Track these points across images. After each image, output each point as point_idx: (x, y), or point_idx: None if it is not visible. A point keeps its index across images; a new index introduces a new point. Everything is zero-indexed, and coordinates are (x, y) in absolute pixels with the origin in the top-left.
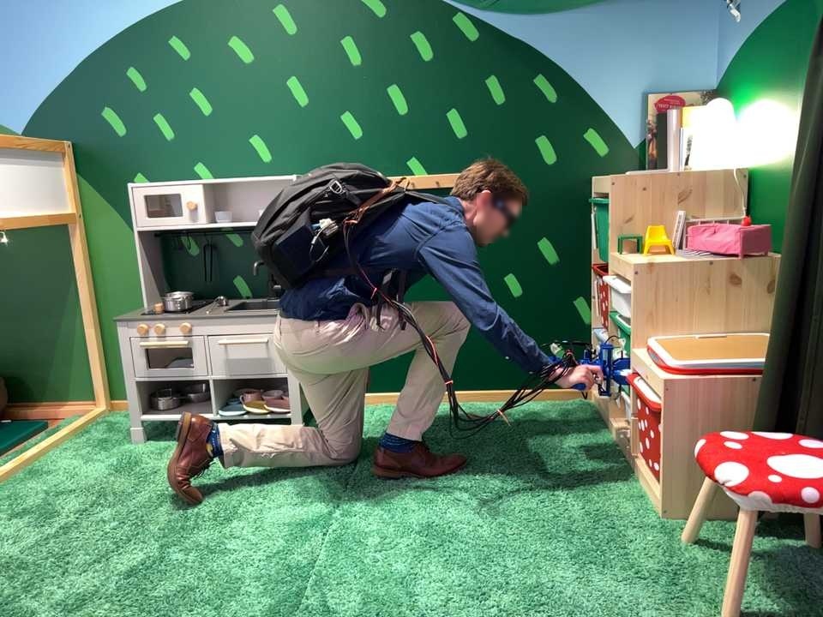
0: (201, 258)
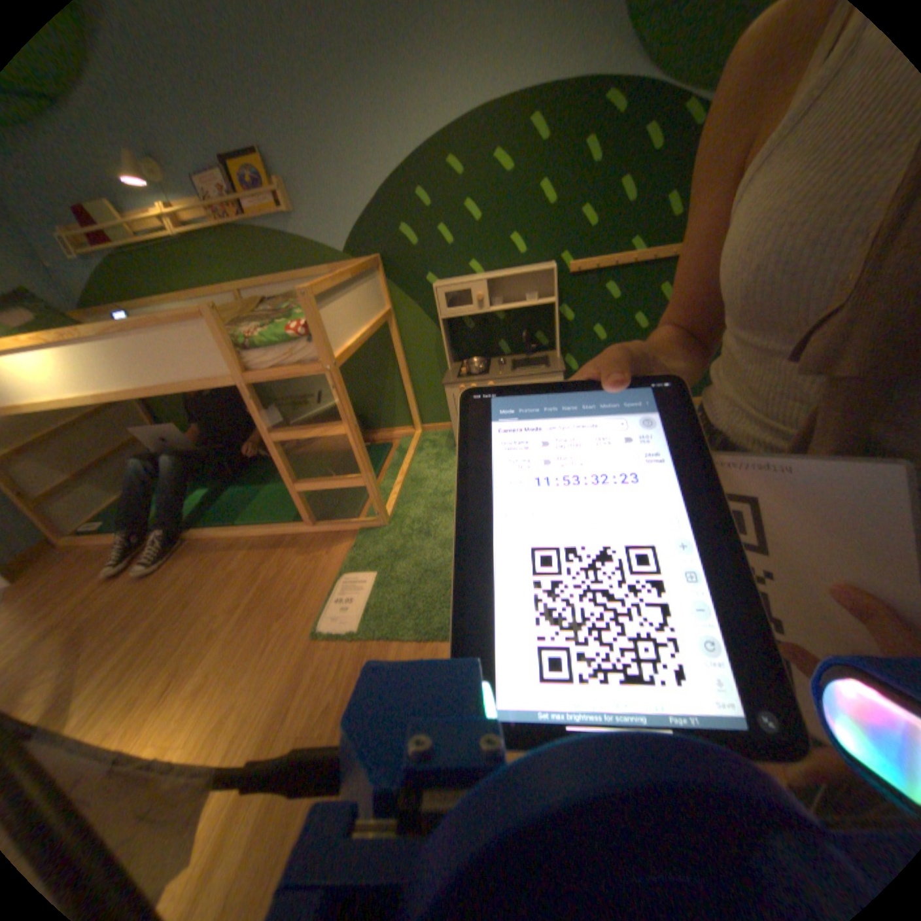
0: (477, 328)
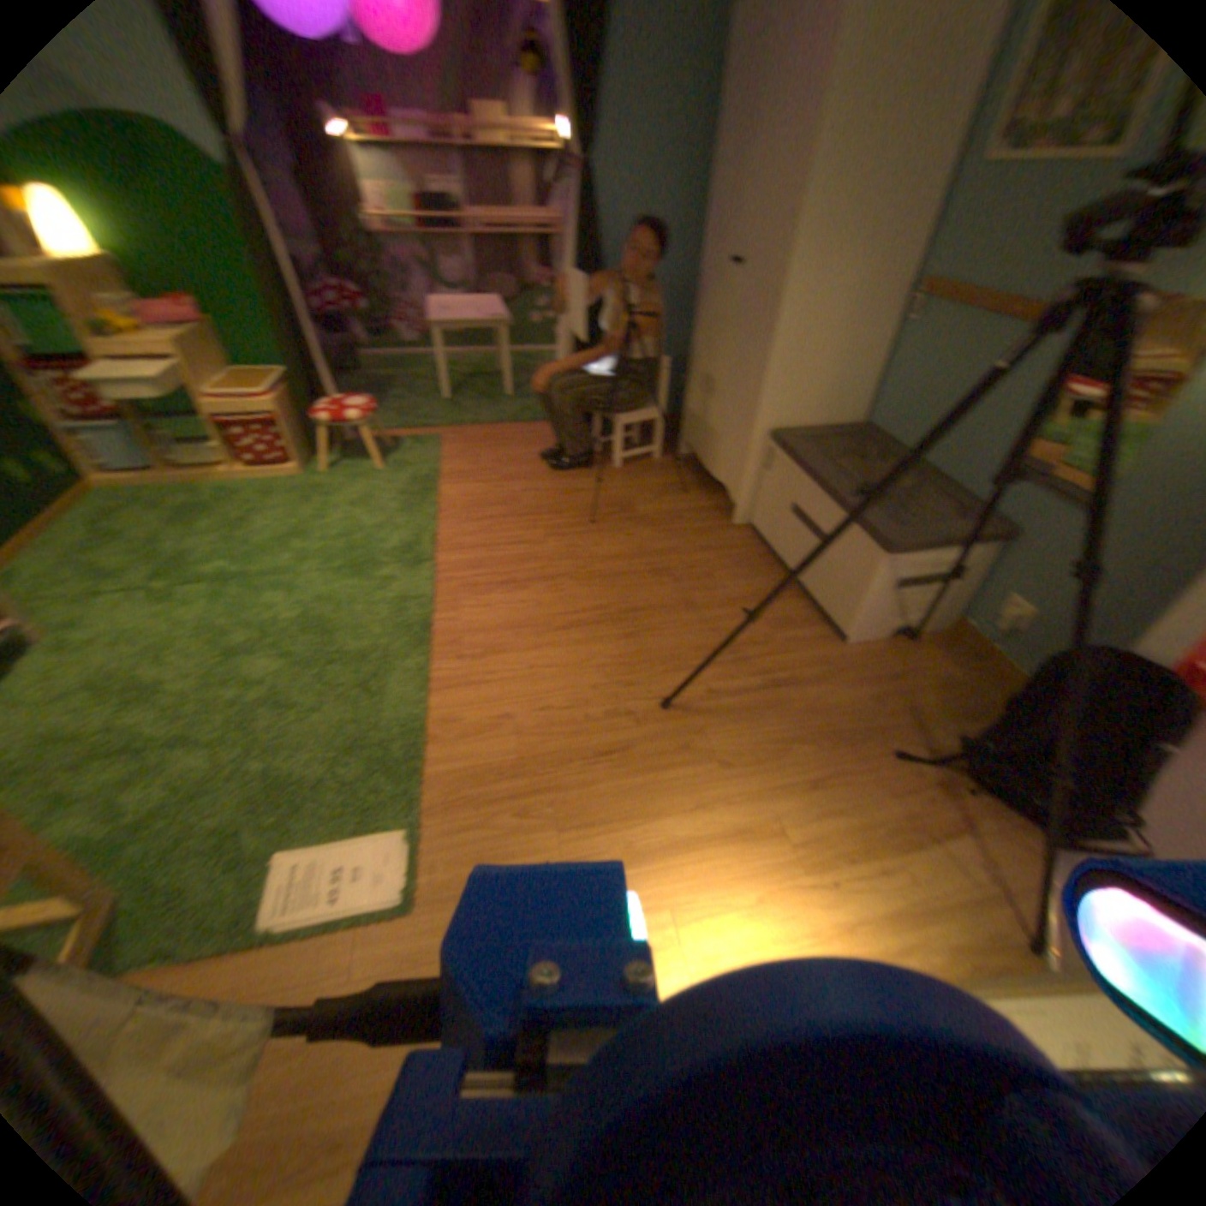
0: None
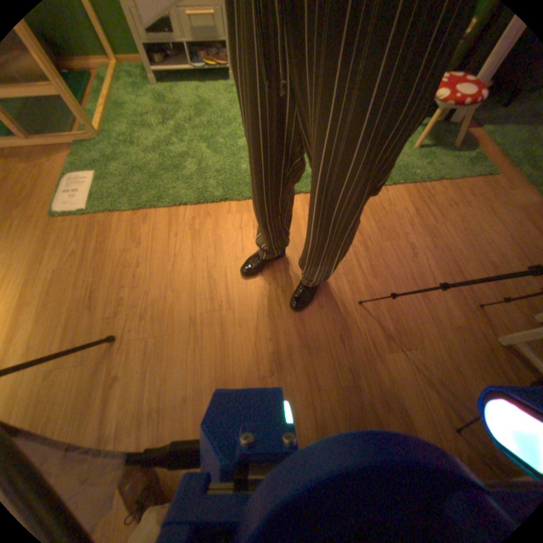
0: None
